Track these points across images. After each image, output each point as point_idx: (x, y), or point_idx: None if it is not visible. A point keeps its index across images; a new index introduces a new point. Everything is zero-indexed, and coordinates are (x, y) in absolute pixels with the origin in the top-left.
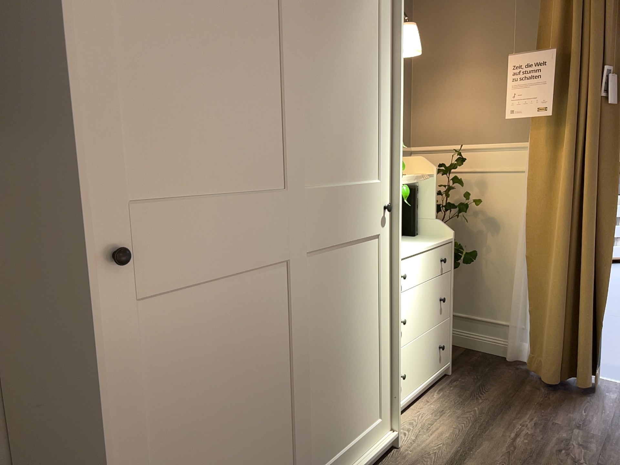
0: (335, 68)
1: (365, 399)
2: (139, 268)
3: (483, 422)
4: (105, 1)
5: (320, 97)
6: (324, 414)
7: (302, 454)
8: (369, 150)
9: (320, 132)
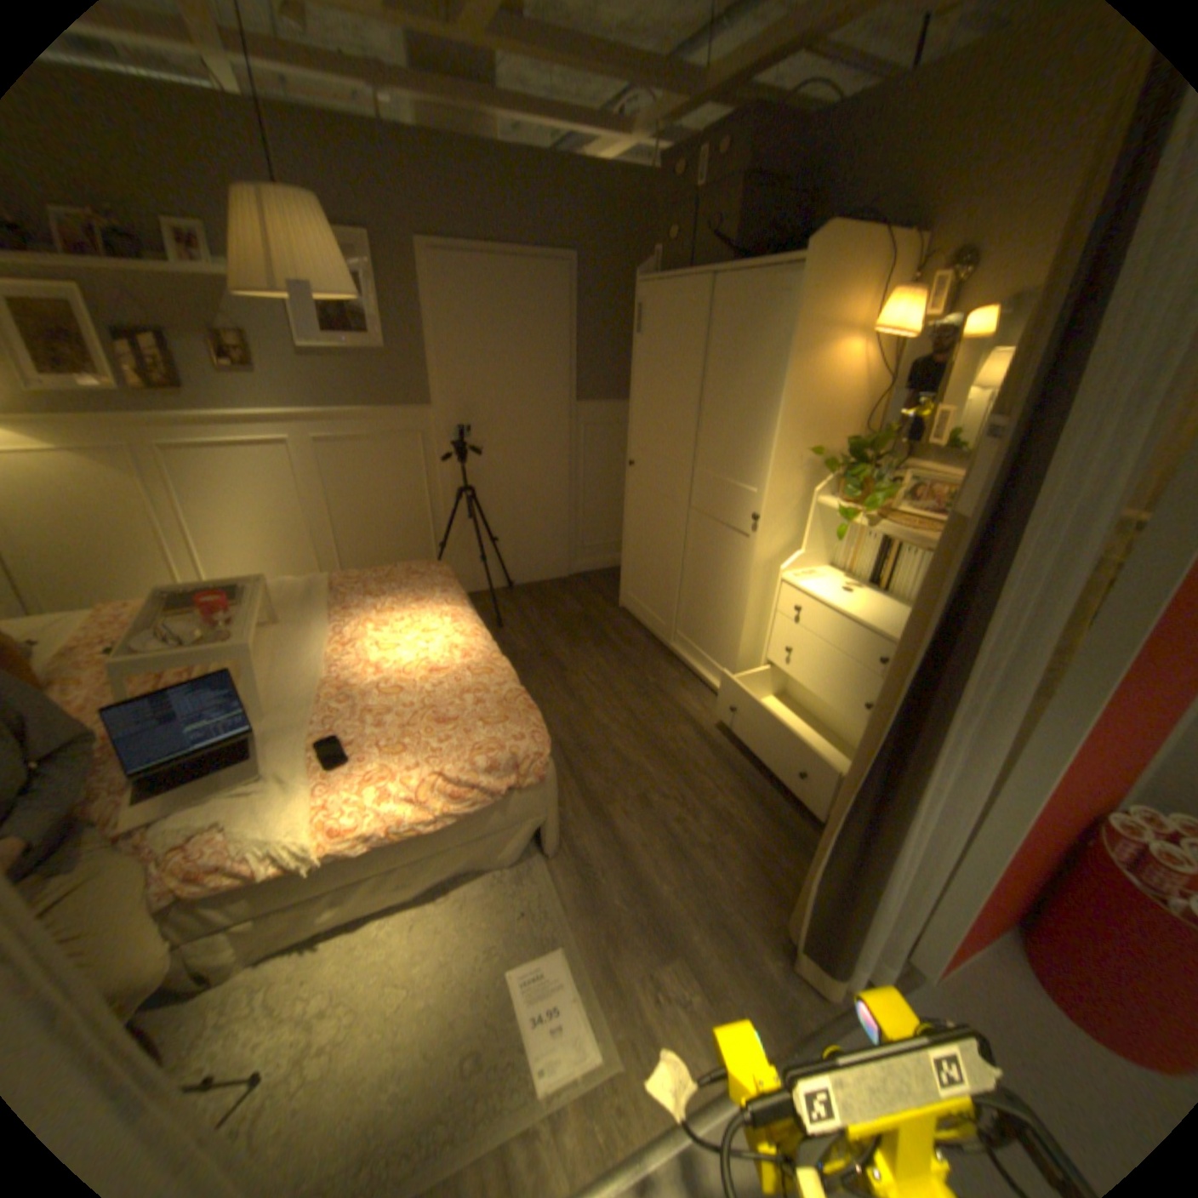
0: (730, 393)
1: (717, 641)
2: (635, 471)
3: (749, 778)
4: (639, 377)
5: (716, 414)
6: (690, 610)
7: (669, 607)
8: (751, 461)
9: (713, 437)
